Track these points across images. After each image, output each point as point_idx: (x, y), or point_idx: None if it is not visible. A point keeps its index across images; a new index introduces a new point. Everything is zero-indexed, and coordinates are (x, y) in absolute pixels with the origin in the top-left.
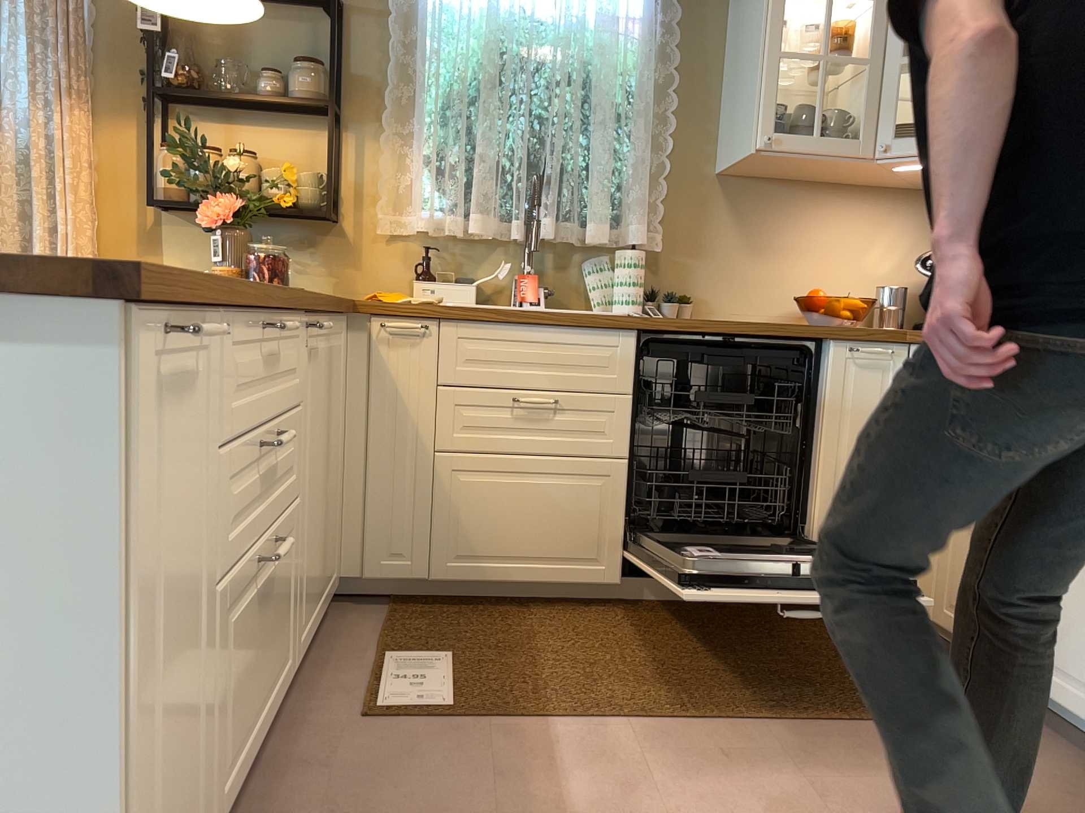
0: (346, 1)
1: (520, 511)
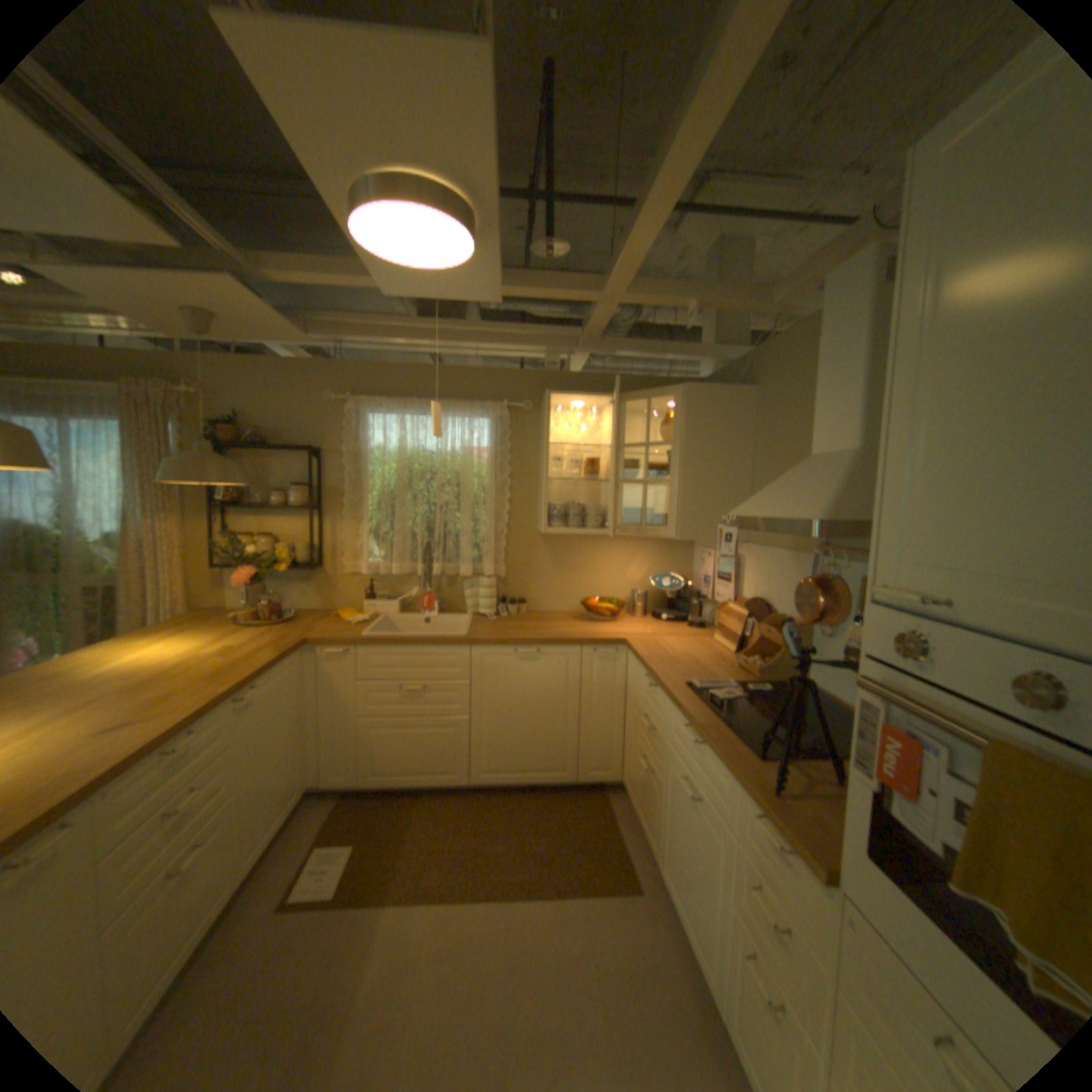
0: (321, 446)
1: (408, 747)
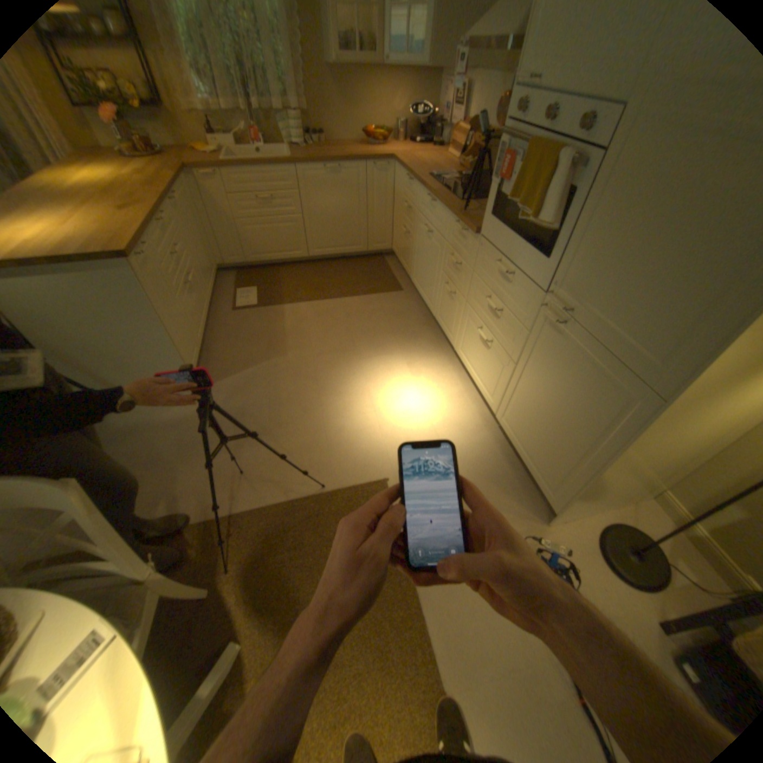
0: None
1: (269, 237)
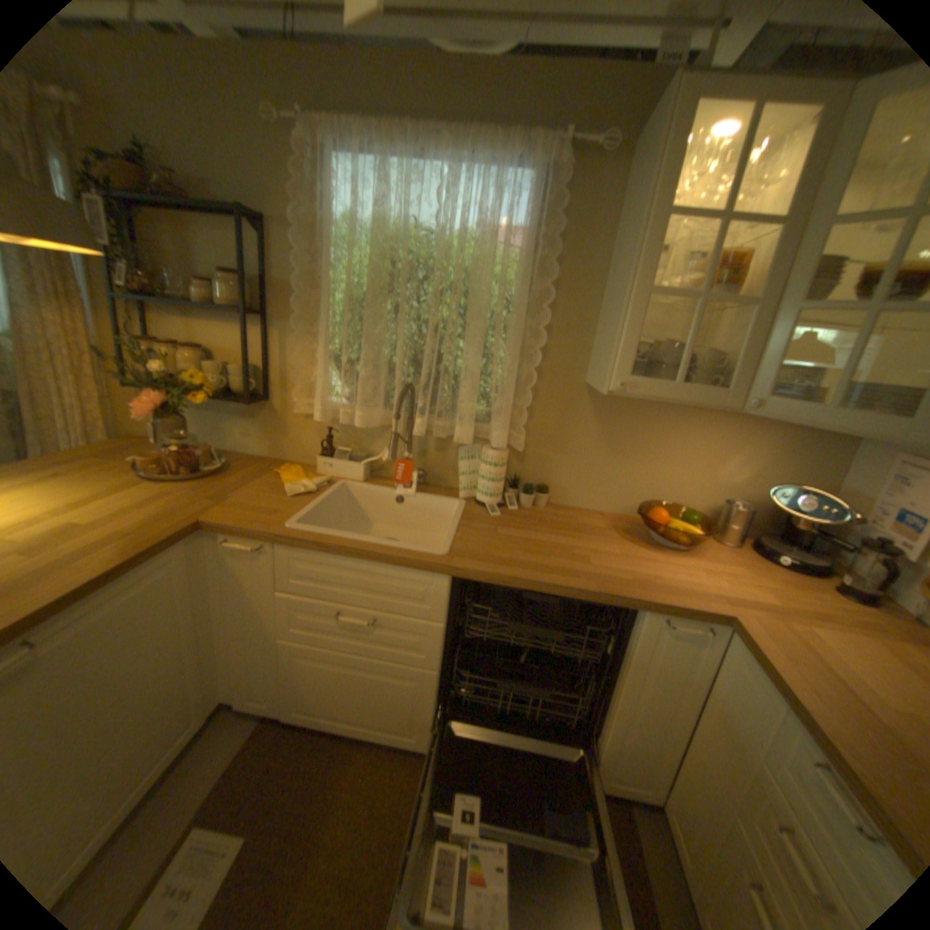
0: (262, 208)
1: (346, 691)
